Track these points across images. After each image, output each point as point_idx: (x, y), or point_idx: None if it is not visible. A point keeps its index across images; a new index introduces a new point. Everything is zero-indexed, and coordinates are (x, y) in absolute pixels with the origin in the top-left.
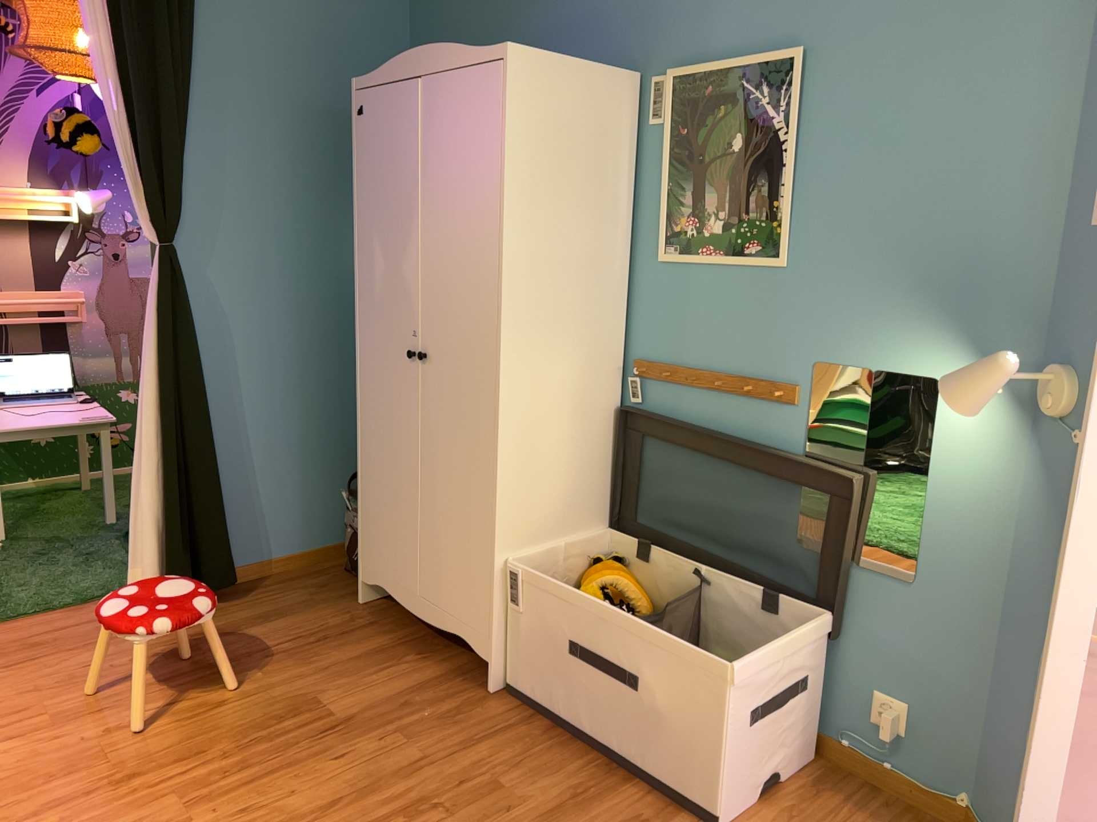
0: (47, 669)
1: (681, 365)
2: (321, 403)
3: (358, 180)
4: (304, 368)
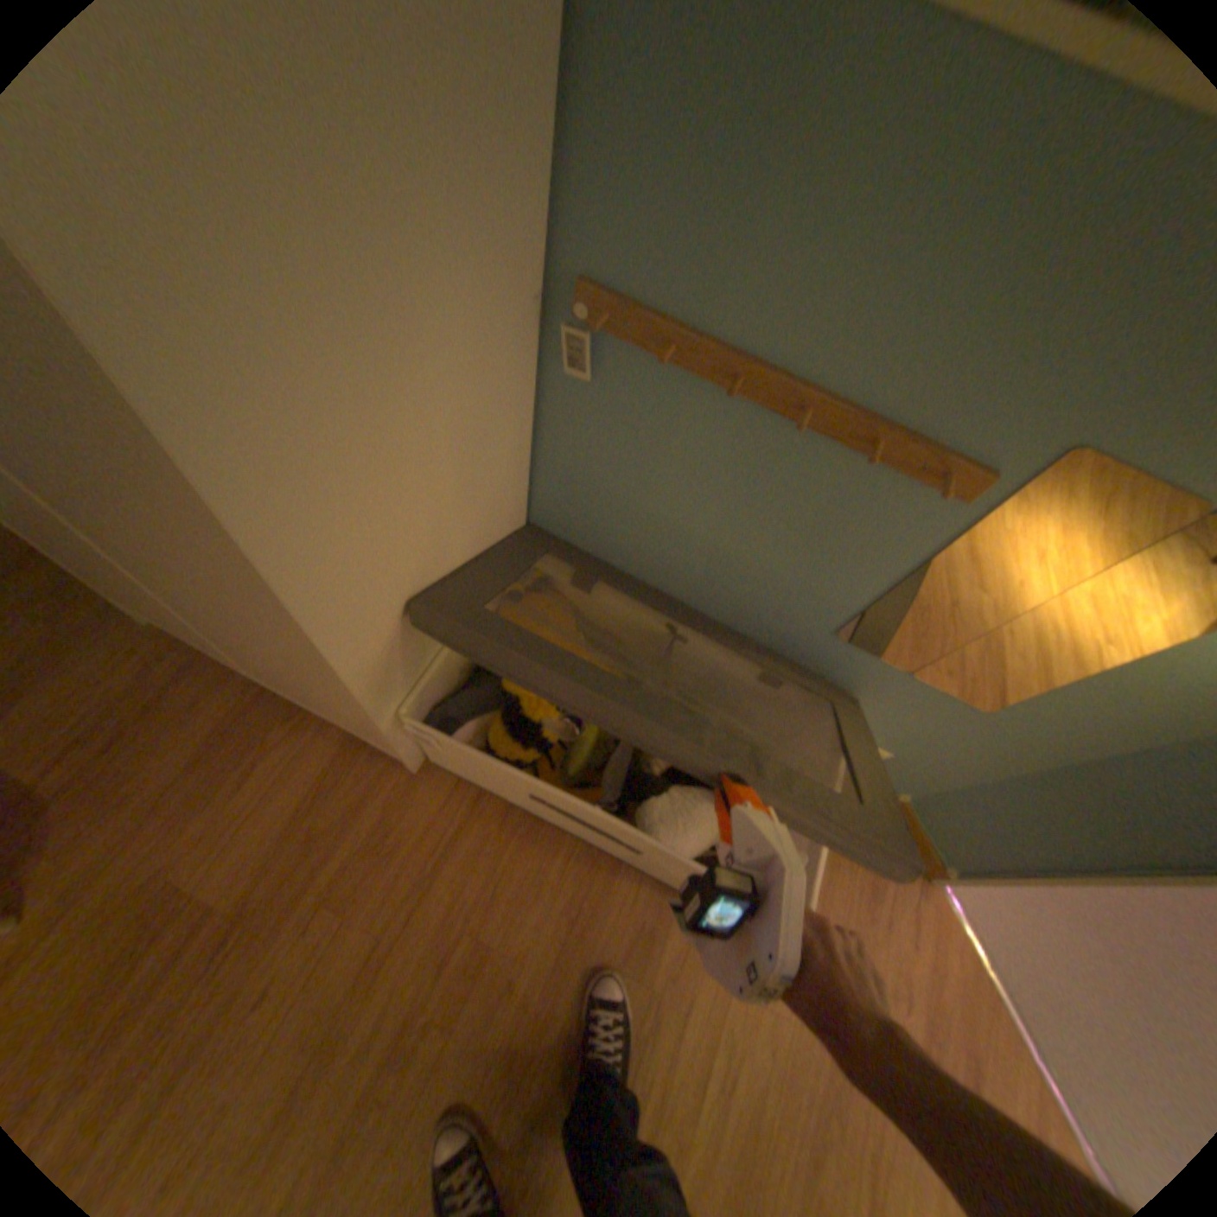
0: None
1: (708, 333)
2: None
3: None
4: None
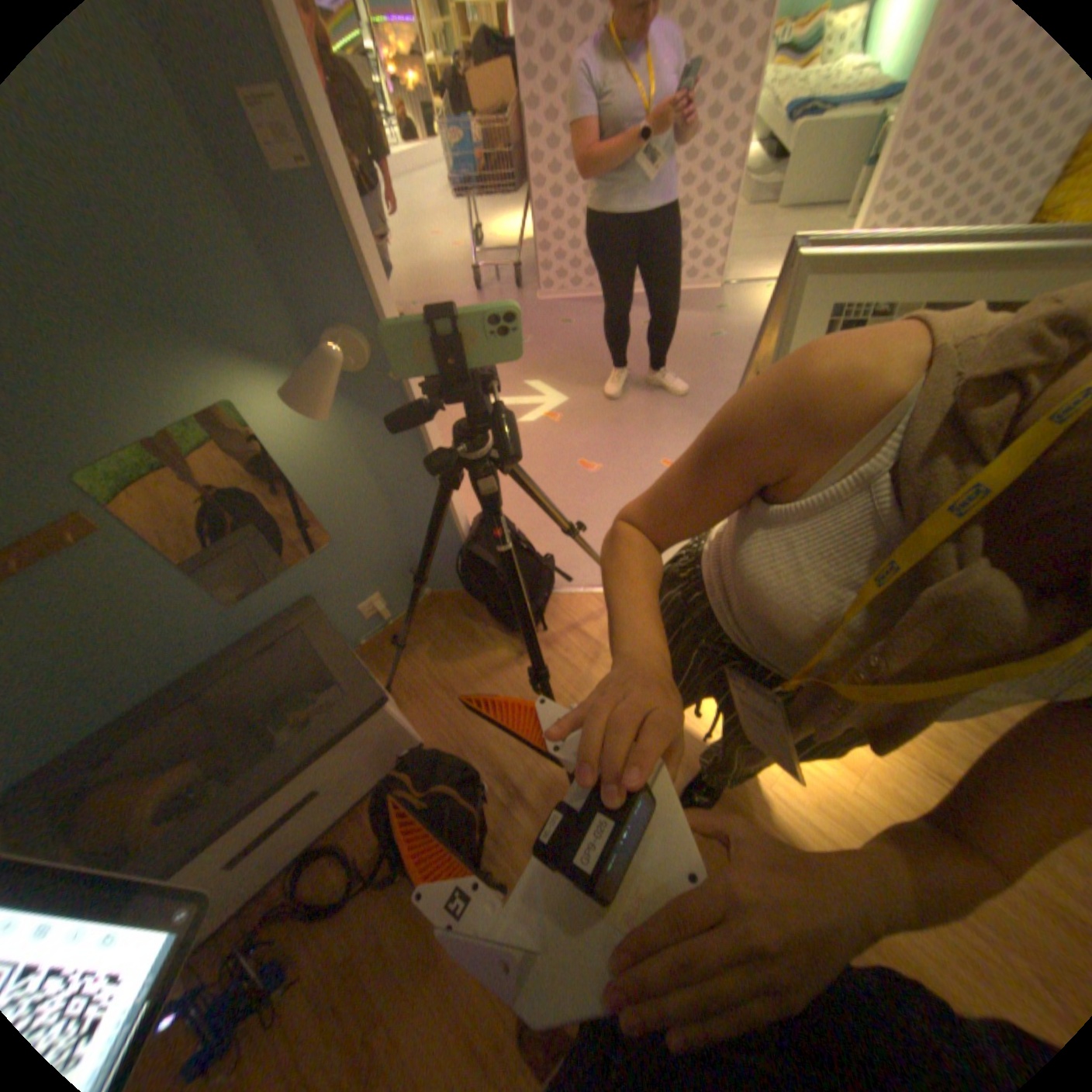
0: None
1: None
2: None
3: None
4: None
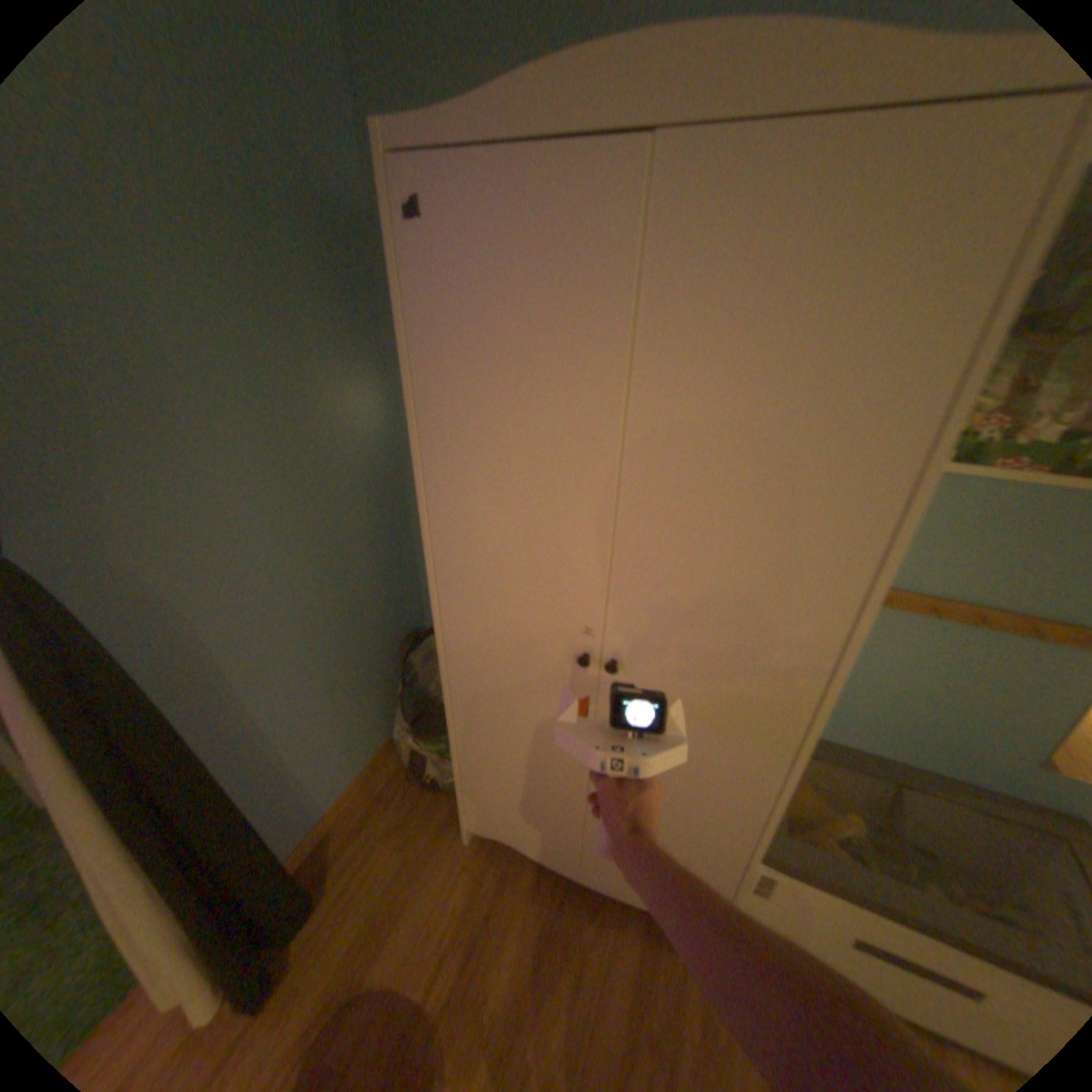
0: None
1: (911, 590)
2: (340, 633)
3: (420, 360)
4: (311, 608)
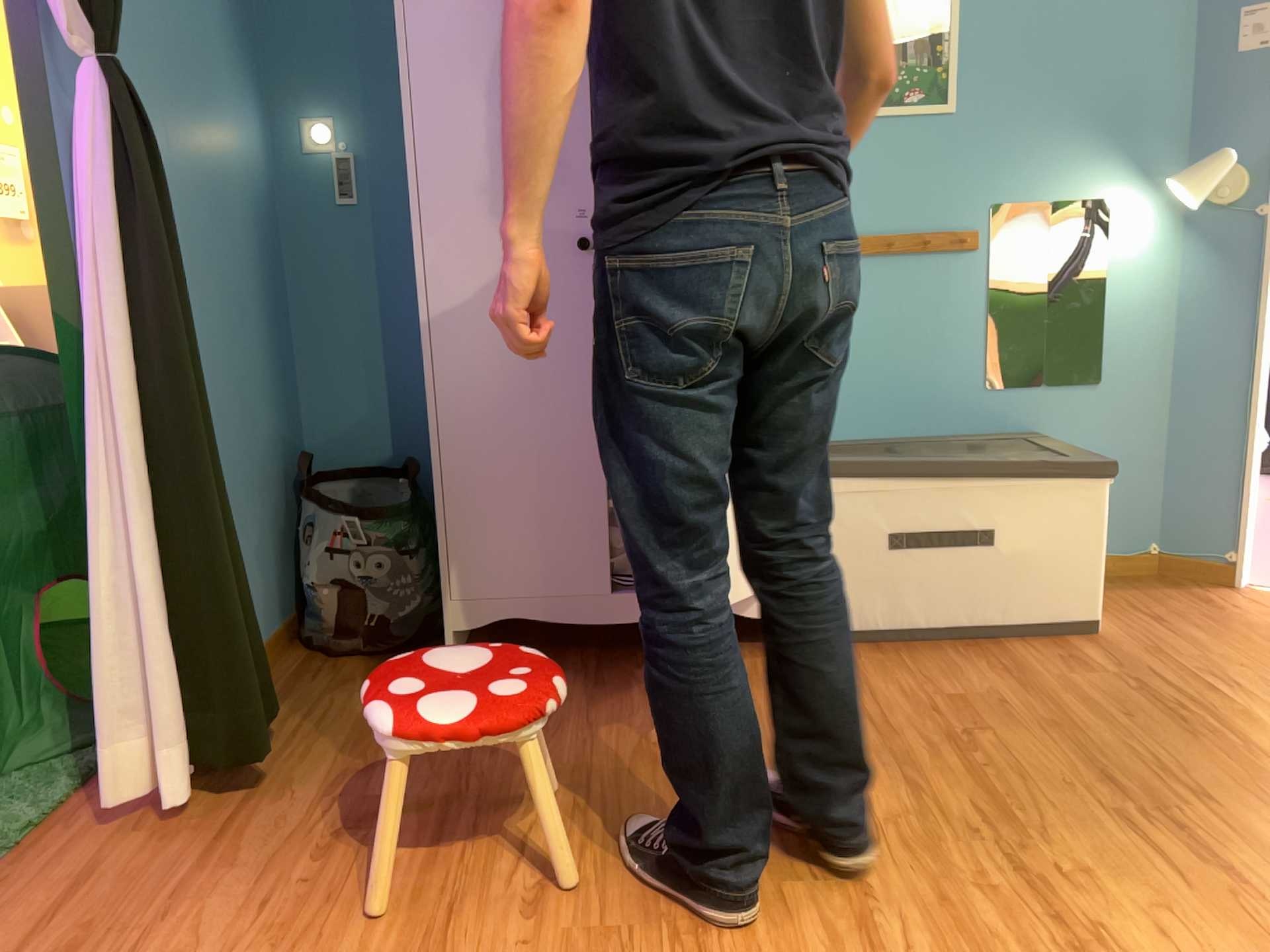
0: (181, 942)
1: None
2: (242, 394)
3: None
4: (221, 333)
